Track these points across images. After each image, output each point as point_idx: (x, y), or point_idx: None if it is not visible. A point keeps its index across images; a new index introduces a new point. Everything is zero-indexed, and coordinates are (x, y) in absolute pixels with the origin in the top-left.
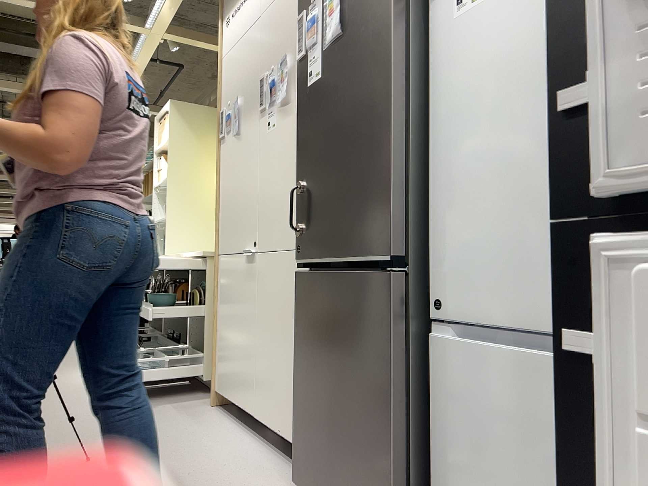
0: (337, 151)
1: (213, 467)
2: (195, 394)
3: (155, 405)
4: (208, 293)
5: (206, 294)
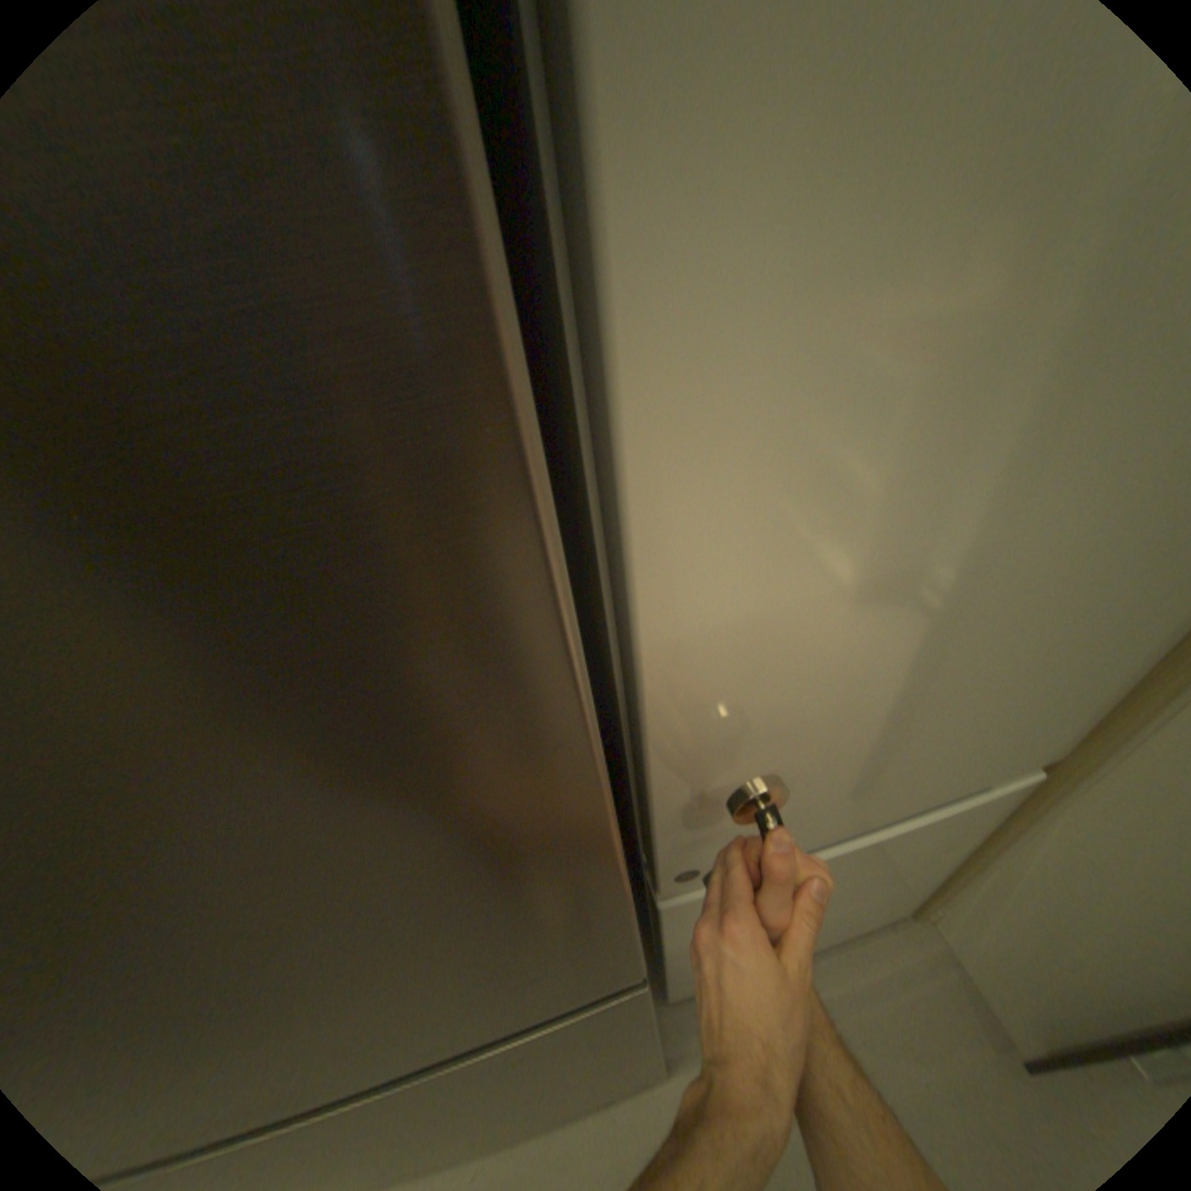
0: None
1: None
2: None
3: None
4: None
5: None
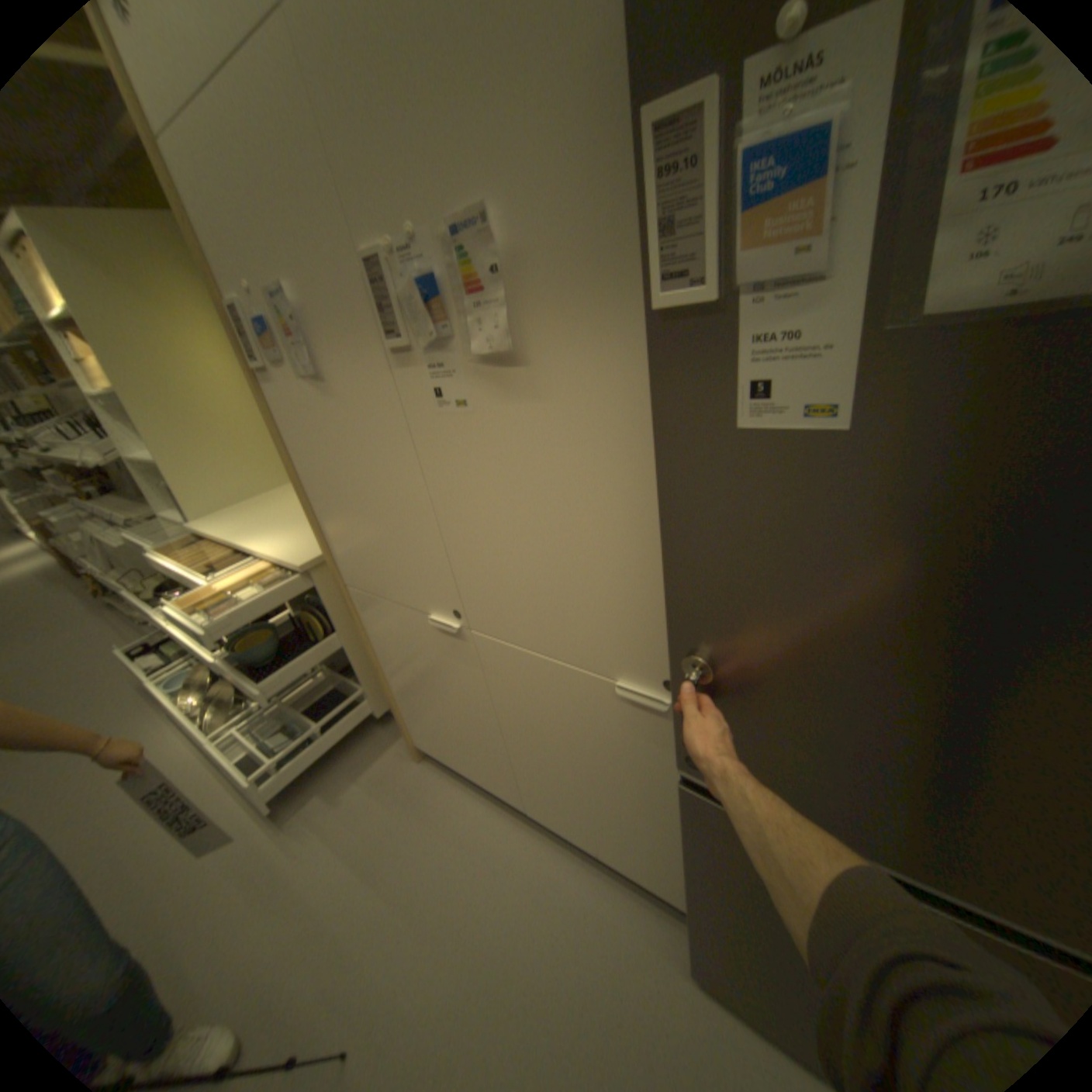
0: (931, 682)
1: (536, 956)
2: (371, 735)
3: (334, 797)
4: (335, 616)
5: (327, 612)
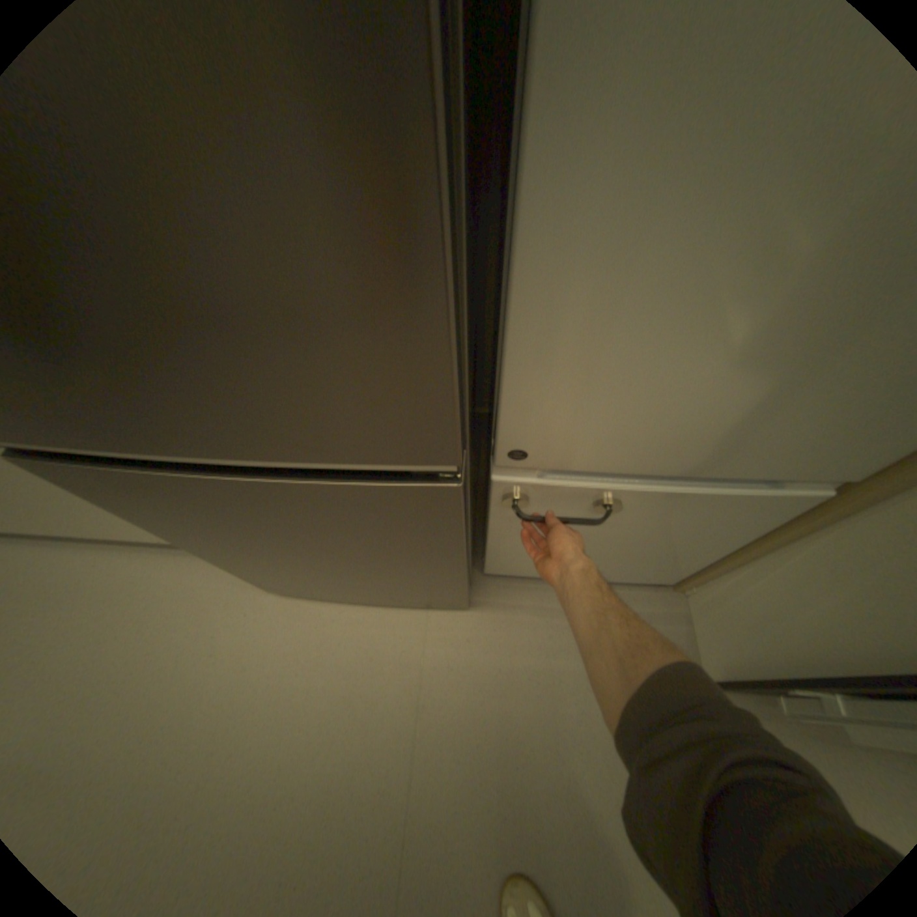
0: None
1: (121, 647)
2: None
3: None
4: None
5: None
